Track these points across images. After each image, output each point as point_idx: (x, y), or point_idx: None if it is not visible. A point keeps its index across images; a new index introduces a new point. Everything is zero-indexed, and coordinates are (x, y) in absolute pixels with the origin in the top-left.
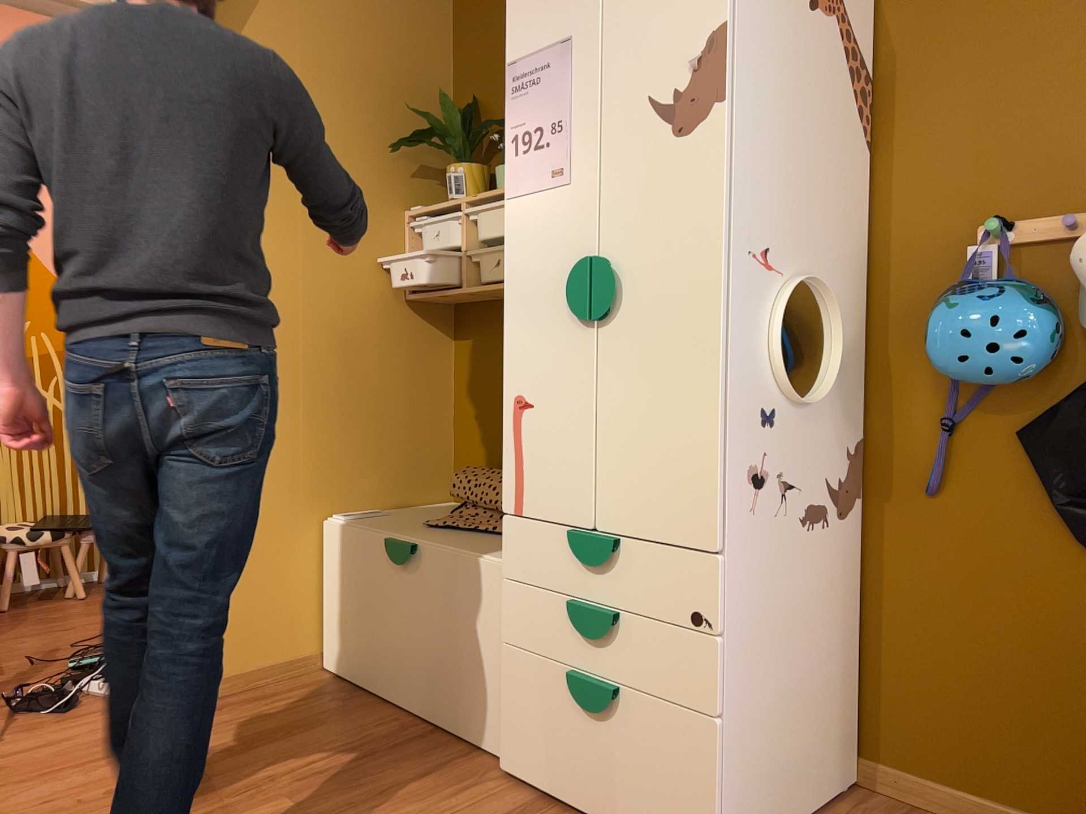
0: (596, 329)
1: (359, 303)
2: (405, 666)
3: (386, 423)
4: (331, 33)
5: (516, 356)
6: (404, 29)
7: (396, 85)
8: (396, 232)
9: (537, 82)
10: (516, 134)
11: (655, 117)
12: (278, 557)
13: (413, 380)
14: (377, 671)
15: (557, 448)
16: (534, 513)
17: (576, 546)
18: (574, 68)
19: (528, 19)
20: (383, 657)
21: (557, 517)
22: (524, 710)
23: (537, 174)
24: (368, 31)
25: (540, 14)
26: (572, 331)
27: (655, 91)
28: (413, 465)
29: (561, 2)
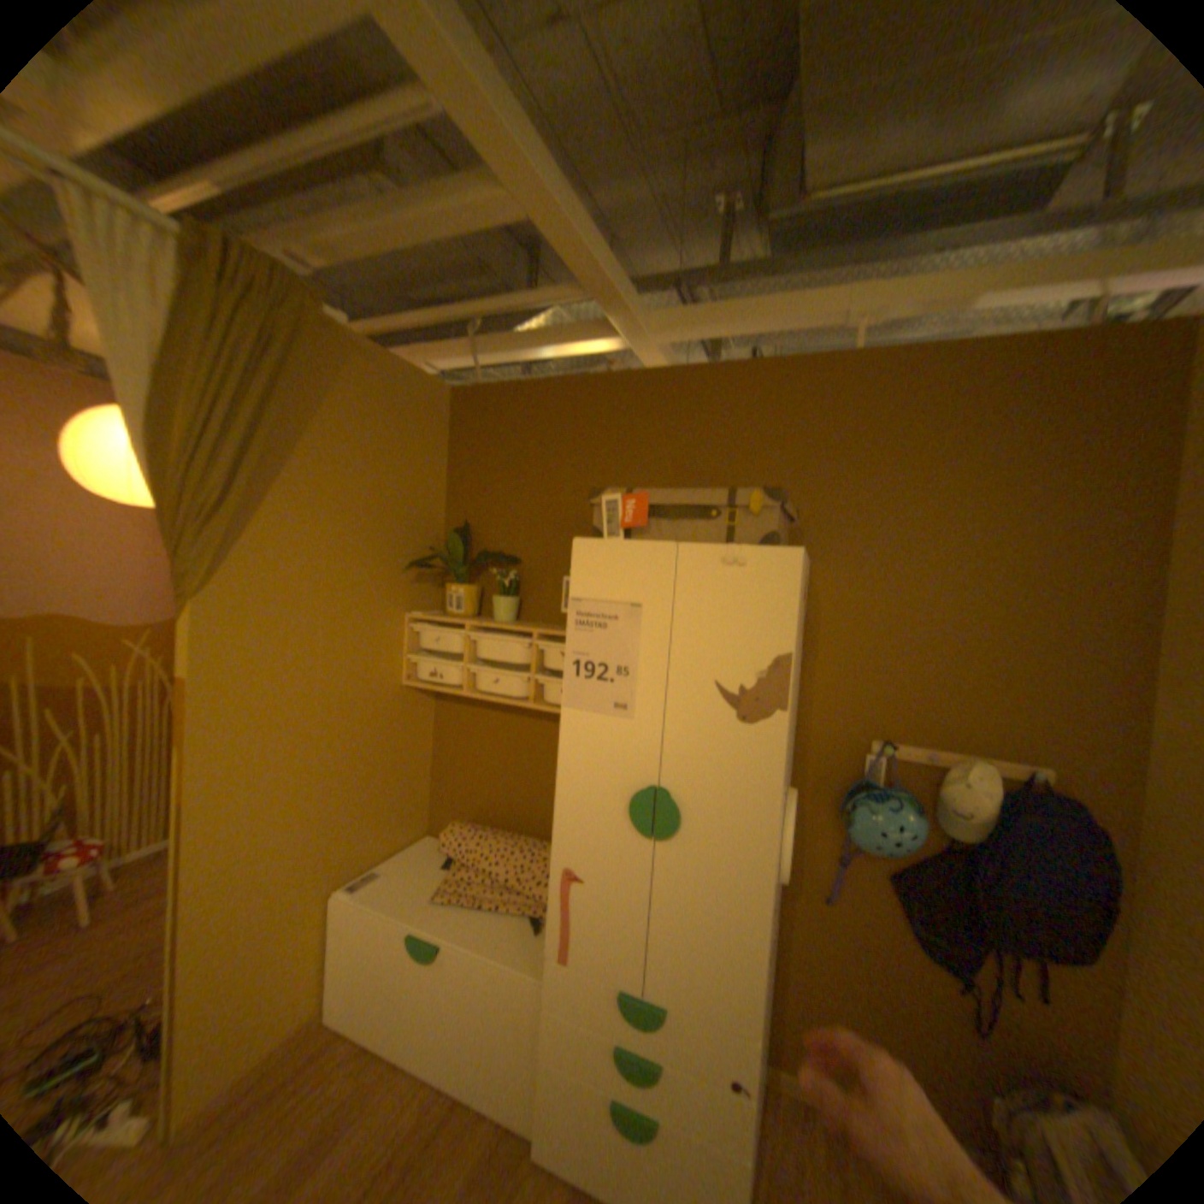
0: (652, 845)
1: (367, 701)
2: (423, 1044)
3: (383, 793)
4: (355, 473)
5: (567, 838)
6: (412, 463)
7: (404, 511)
8: (398, 634)
9: (602, 627)
10: (578, 660)
11: (720, 700)
12: (288, 948)
13: (405, 750)
14: (389, 1041)
15: (607, 924)
16: (580, 968)
17: (626, 1012)
18: (641, 631)
19: (596, 570)
20: (398, 1030)
21: (603, 978)
22: (559, 1119)
23: (598, 700)
24: (386, 468)
25: (608, 571)
26: (627, 837)
27: (721, 680)
28: (401, 818)
29: (632, 572)
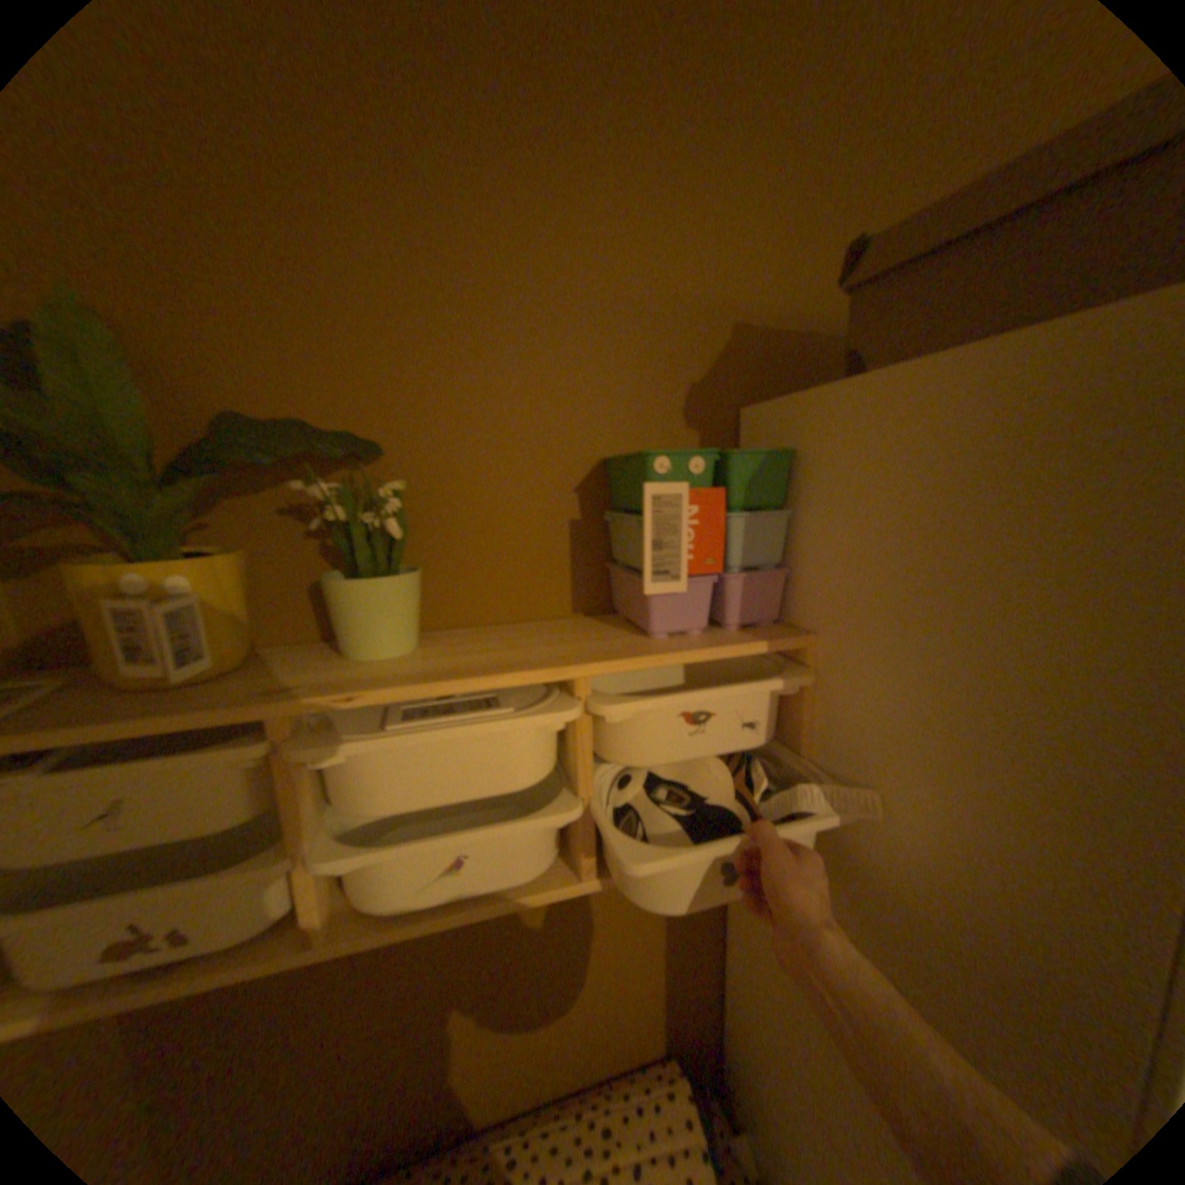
0: None
1: None
2: None
3: None
4: None
5: None
6: None
7: None
8: None
9: None
10: None
11: None
12: None
13: None
14: None
15: None
16: None
17: None
18: None
19: None
20: None
21: None
22: None
23: None
24: None
25: None
26: None
27: None
28: None
29: None
